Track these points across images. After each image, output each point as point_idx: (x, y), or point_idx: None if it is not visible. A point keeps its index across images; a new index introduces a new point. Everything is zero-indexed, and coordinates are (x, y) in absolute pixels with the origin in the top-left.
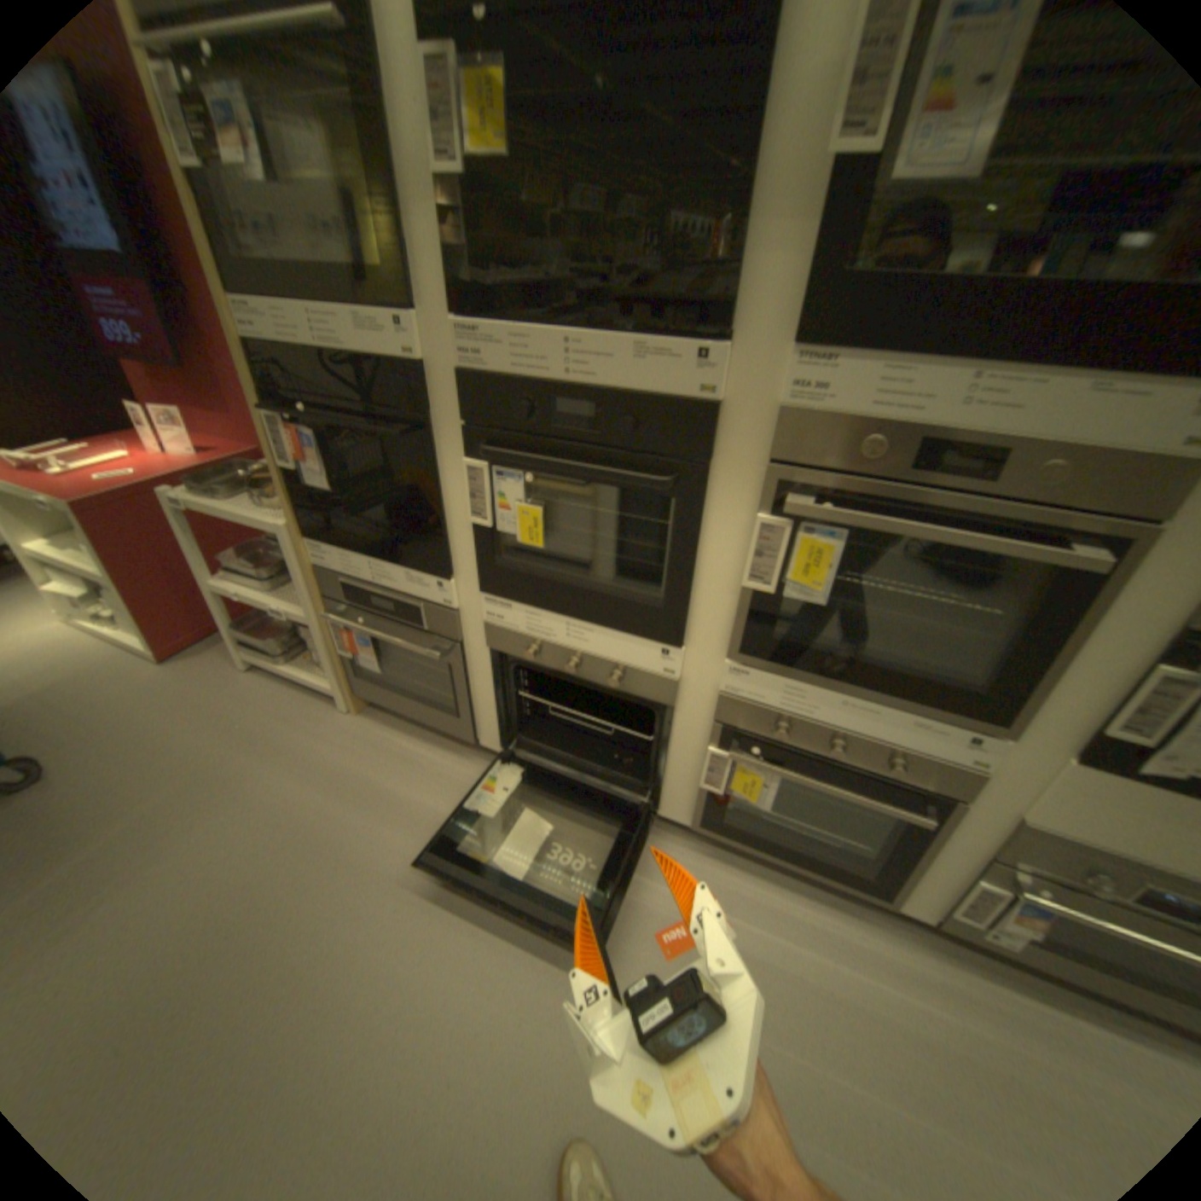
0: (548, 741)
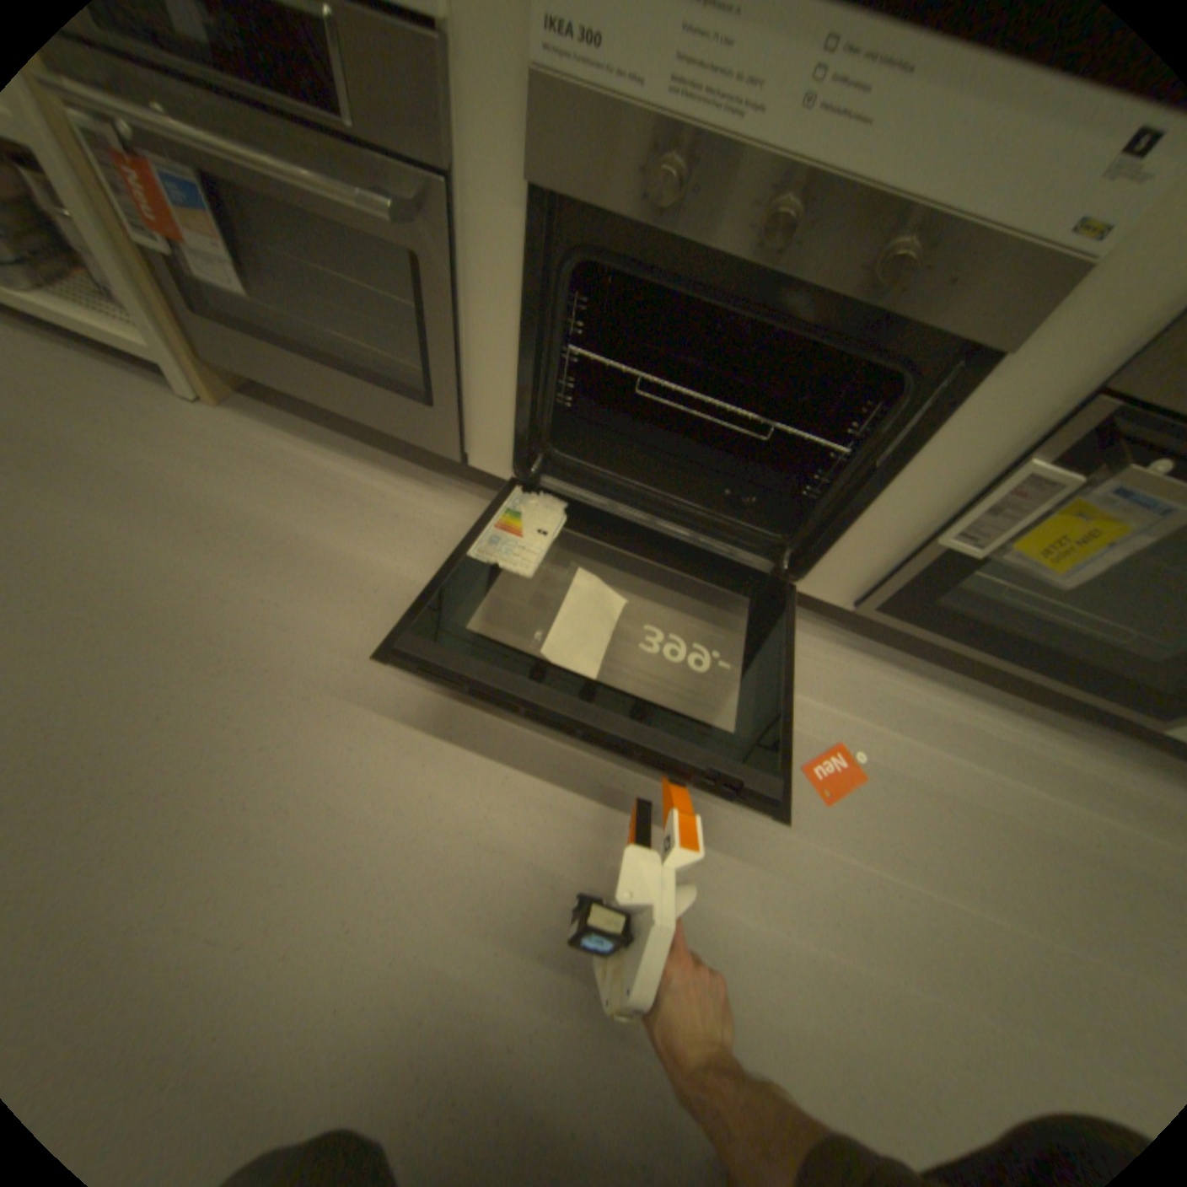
0: (601, 457)
